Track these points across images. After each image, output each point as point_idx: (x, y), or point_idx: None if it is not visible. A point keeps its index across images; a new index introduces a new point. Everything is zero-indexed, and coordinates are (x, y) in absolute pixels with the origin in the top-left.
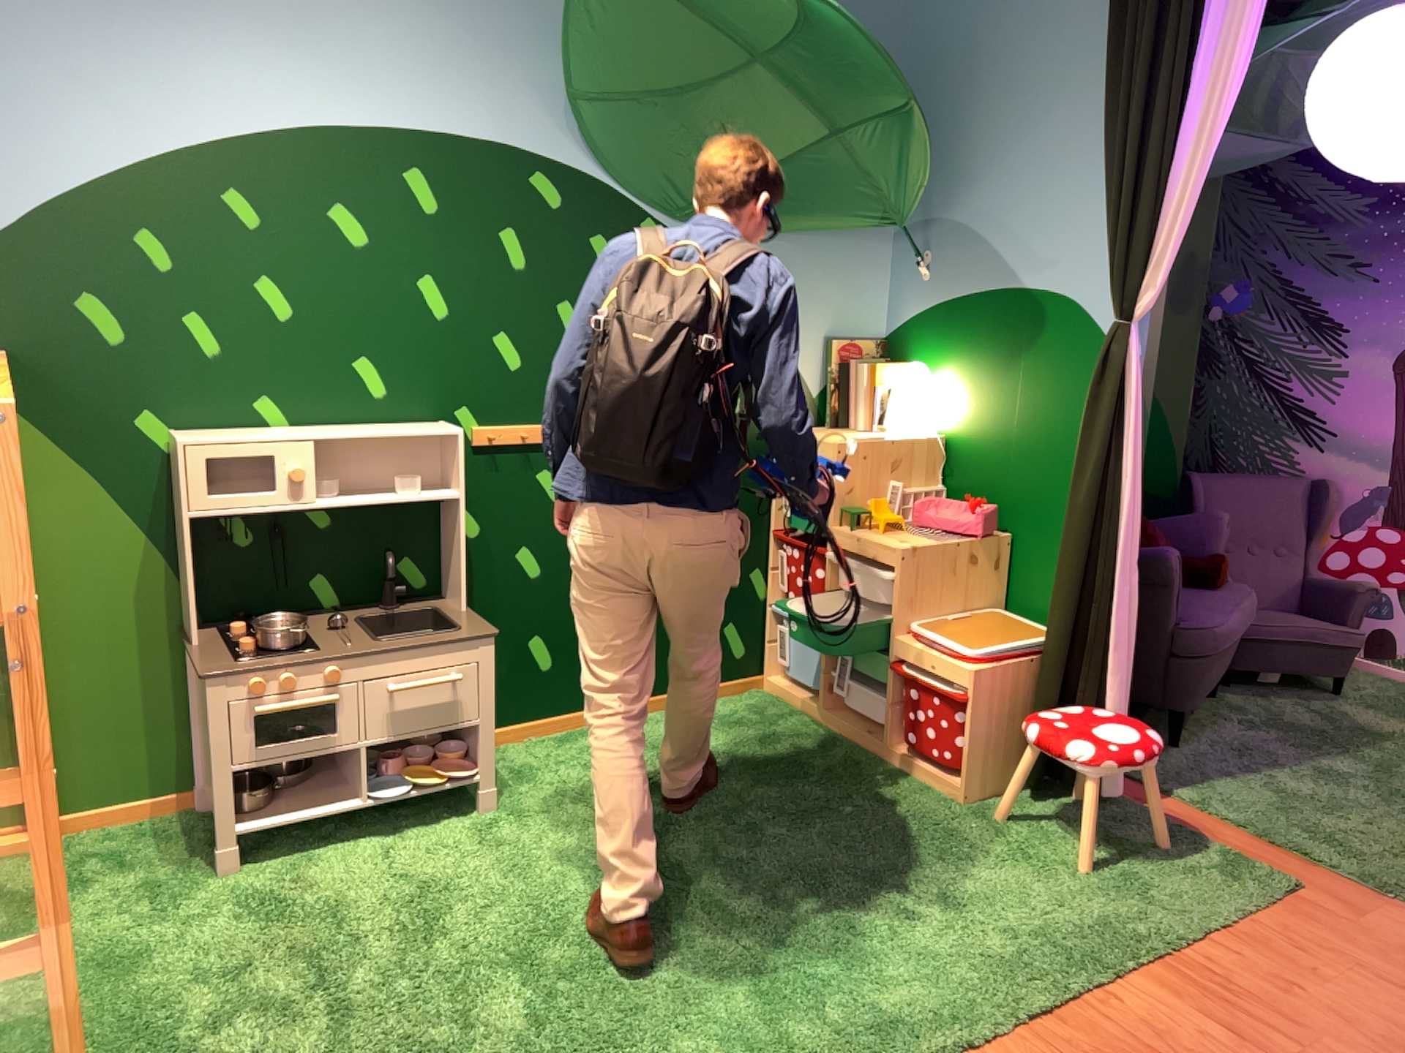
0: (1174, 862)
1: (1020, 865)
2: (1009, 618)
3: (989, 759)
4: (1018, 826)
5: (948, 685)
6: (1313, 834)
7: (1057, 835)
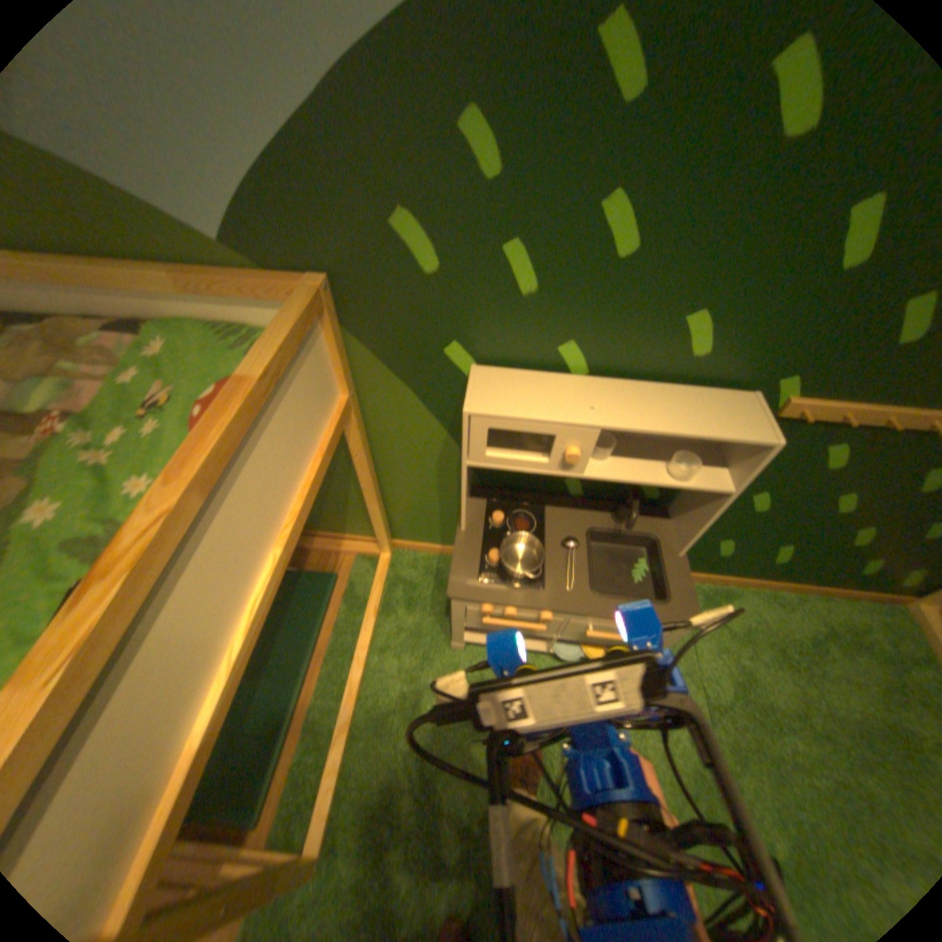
0: None
1: None
2: None
3: None
4: None
5: None
6: None
7: None
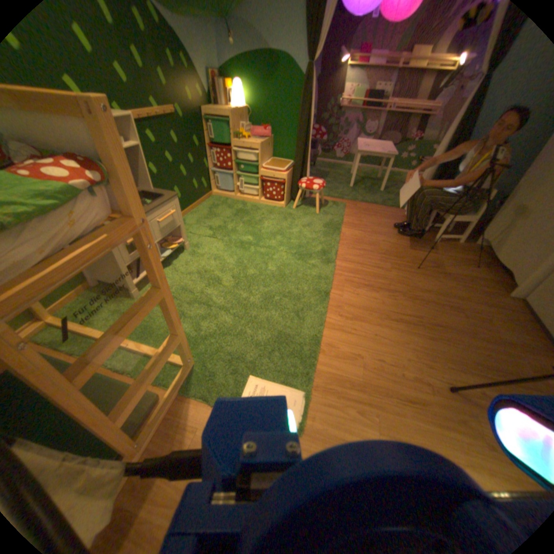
0: (327, 207)
1: (307, 217)
2: (277, 159)
3: (285, 196)
4: (298, 209)
5: (276, 180)
6: (339, 194)
7: (310, 208)
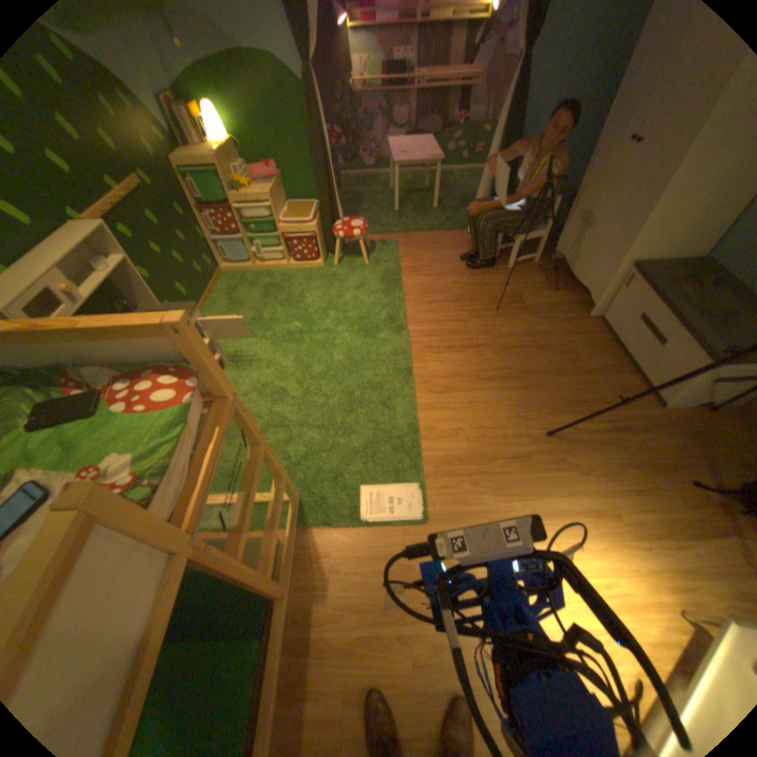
0: (379, 251)
1: (359, 273)
2: (297, 203)
3: (323, 251)
4: (344, 264)
5: (306, 235)
6: (387, 227)
7: (359, 260)
